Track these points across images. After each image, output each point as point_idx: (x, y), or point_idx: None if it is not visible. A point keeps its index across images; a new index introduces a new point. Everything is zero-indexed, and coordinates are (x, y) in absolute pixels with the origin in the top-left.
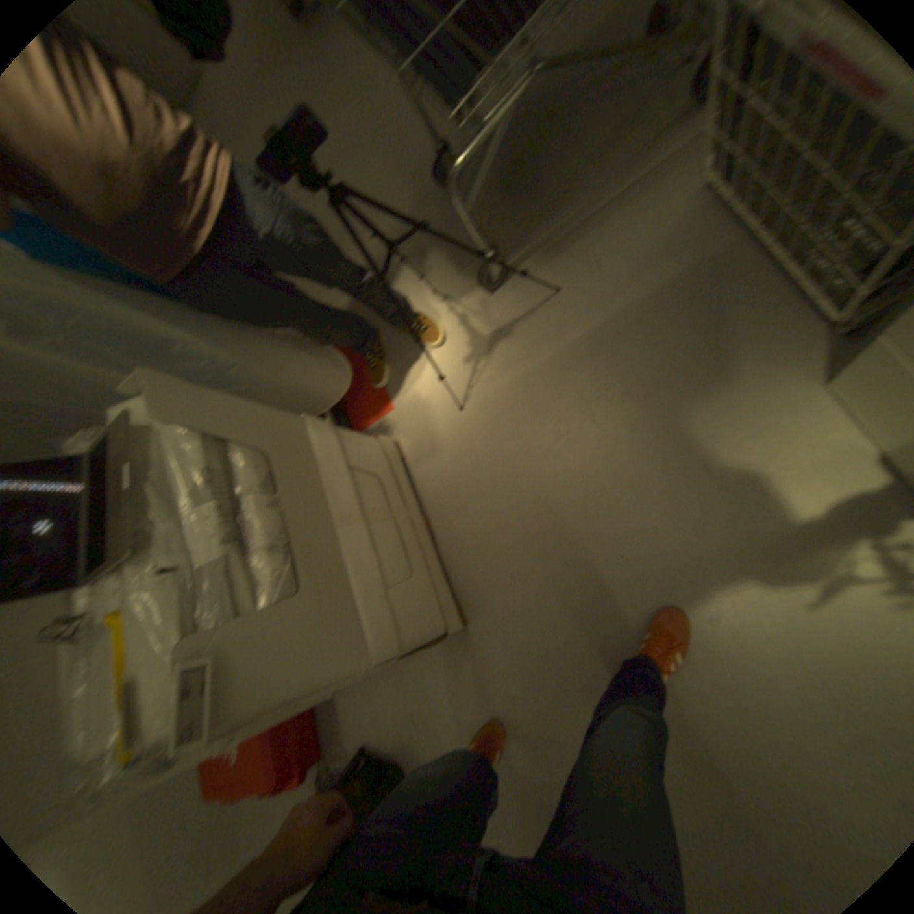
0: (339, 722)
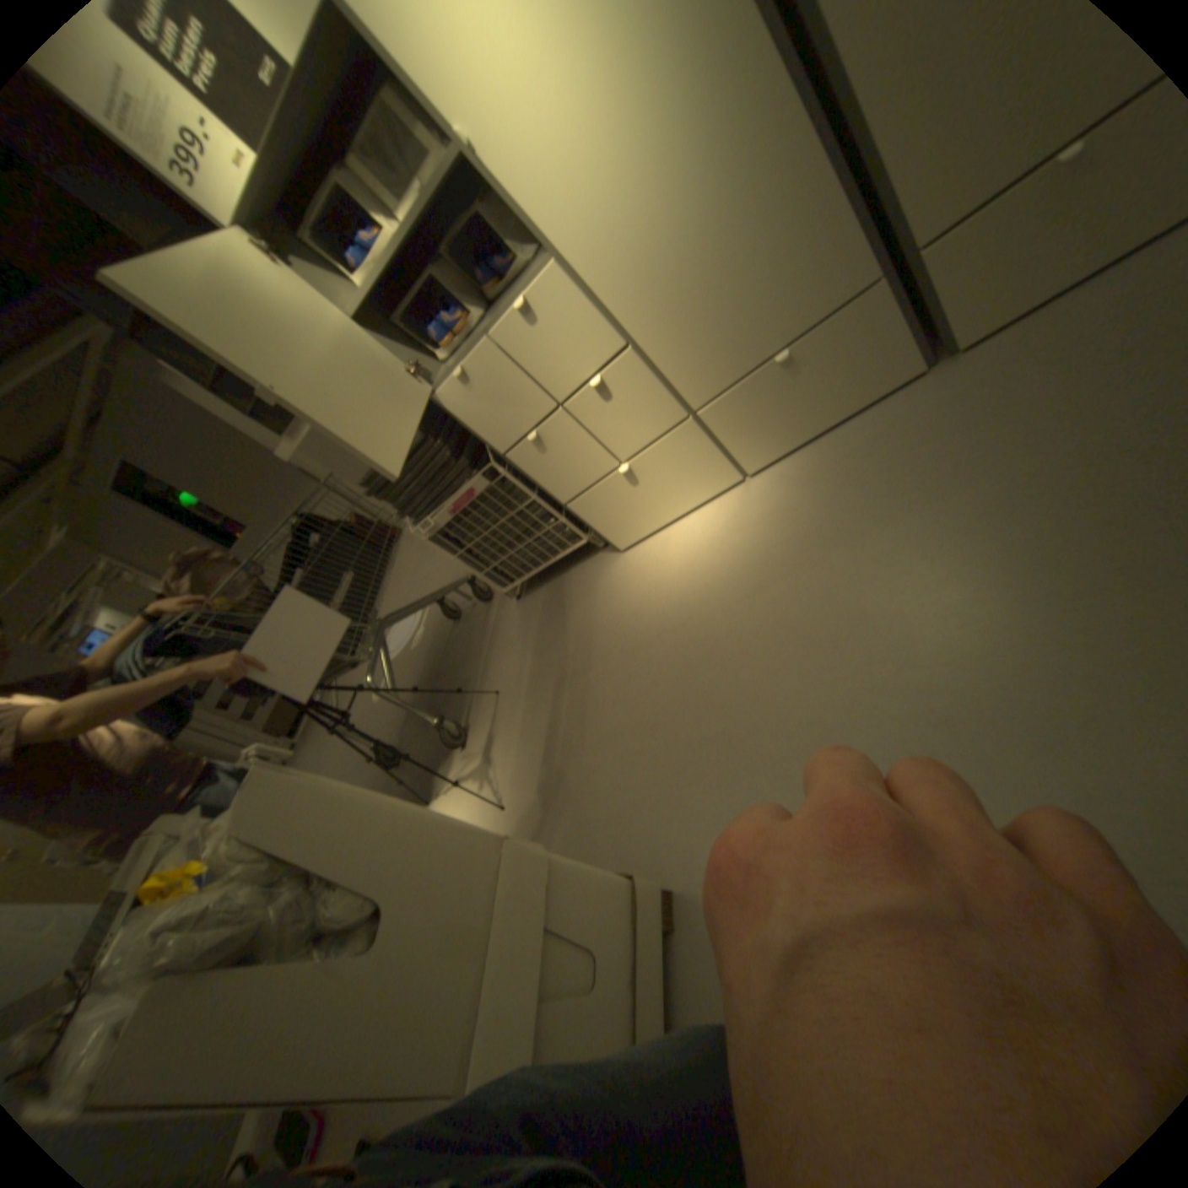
0: None
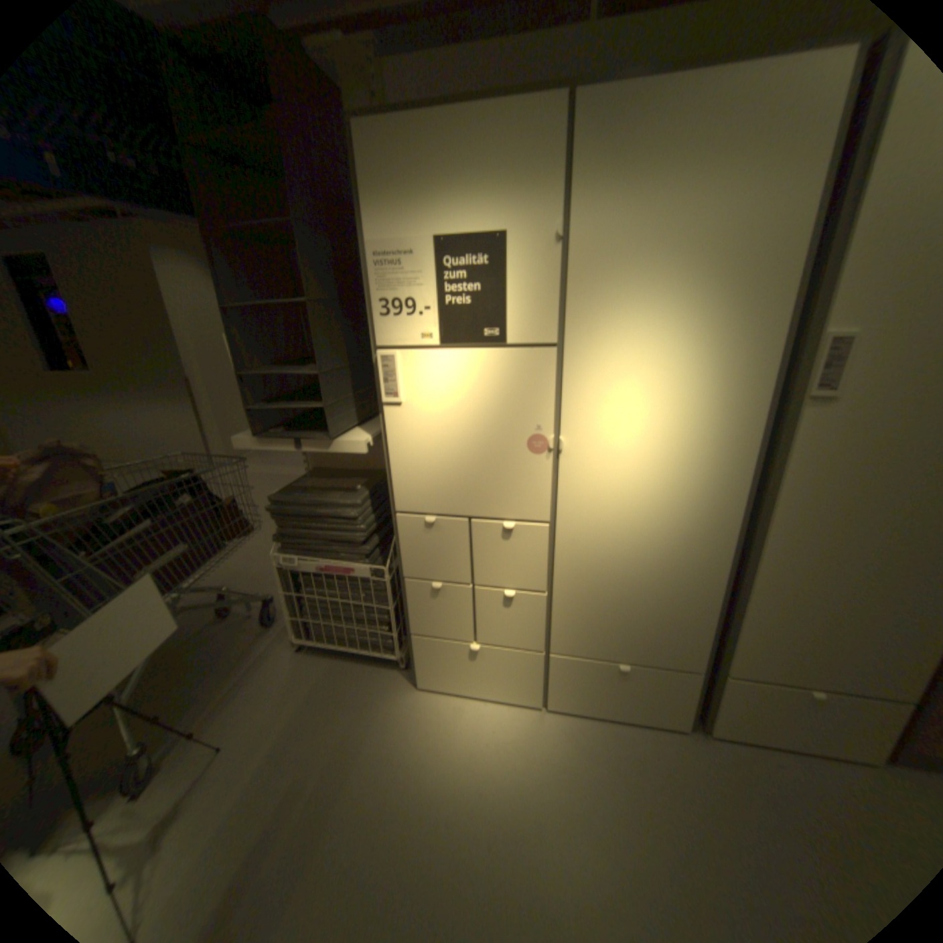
0: None
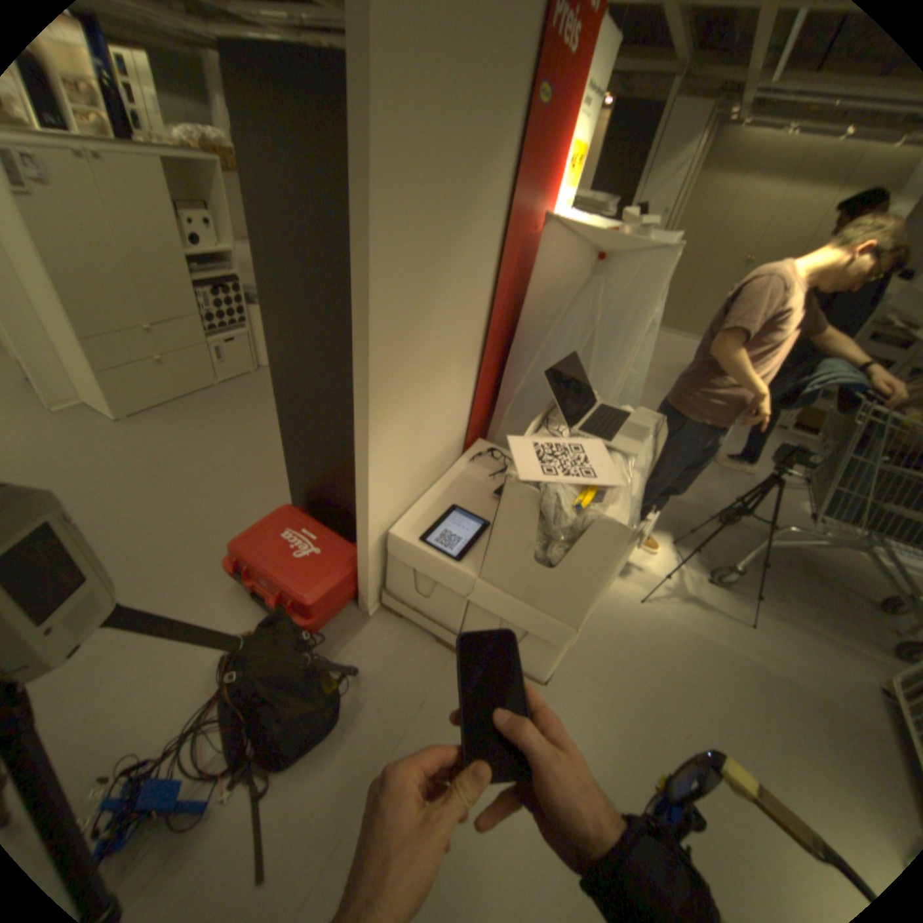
0: (362, 635)
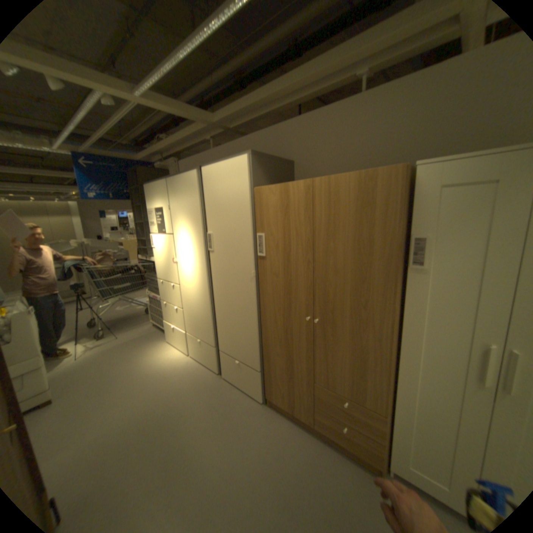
0: None
